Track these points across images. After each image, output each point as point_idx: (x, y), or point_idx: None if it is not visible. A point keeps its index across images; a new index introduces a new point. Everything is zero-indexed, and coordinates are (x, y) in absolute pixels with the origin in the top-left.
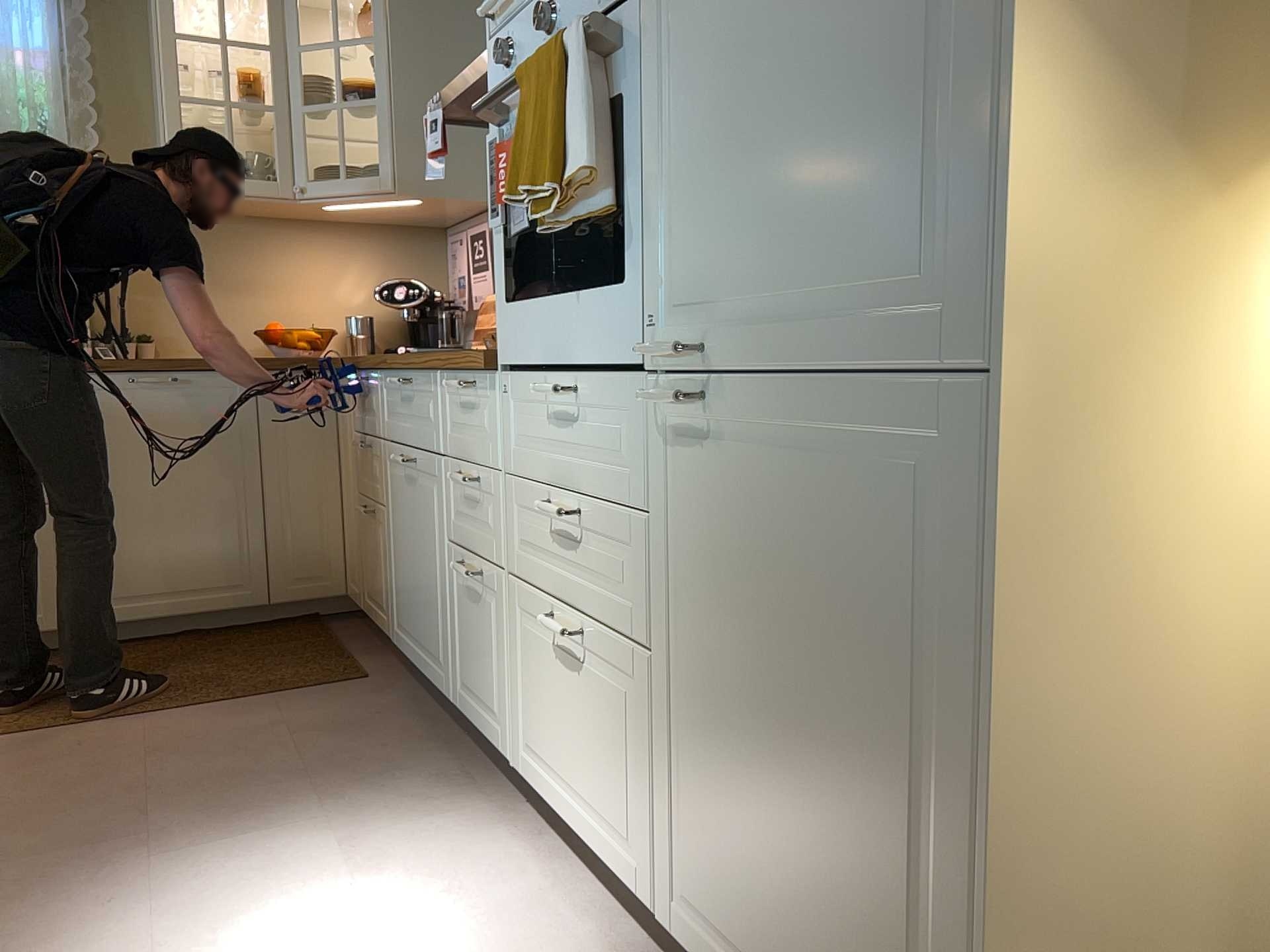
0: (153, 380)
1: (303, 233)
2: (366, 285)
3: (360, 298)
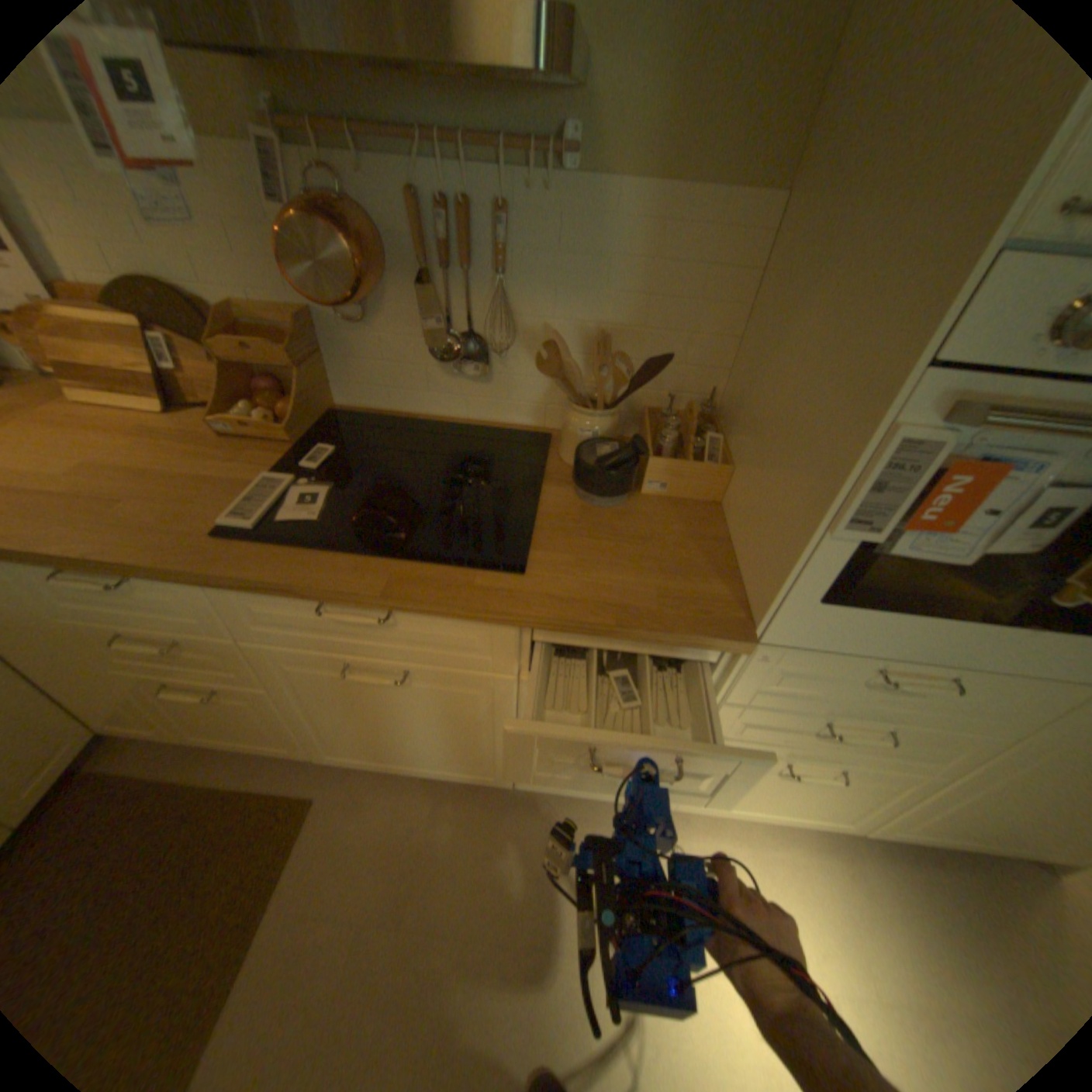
0: None
1: None
2: None
3: None
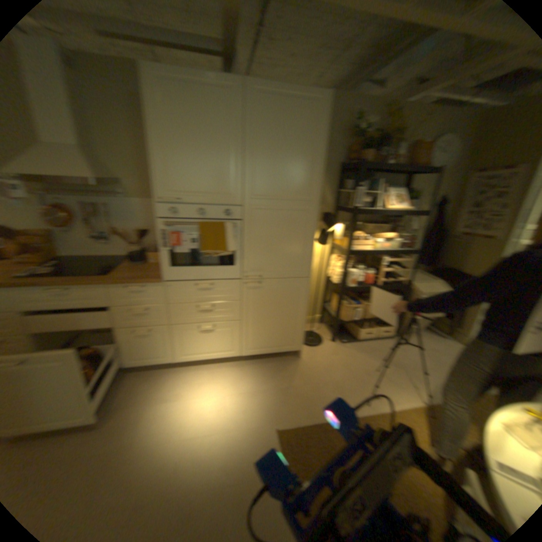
0: None
1: None
2: None
3: None
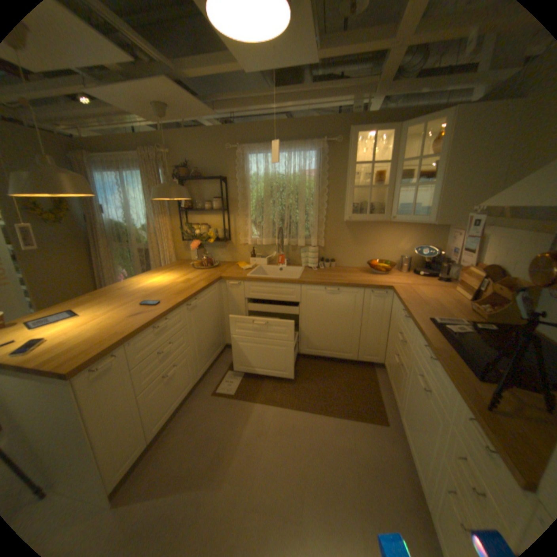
0: (331, 290)
1: (390, 224)
2: (411, 243)
3: (408, 248)
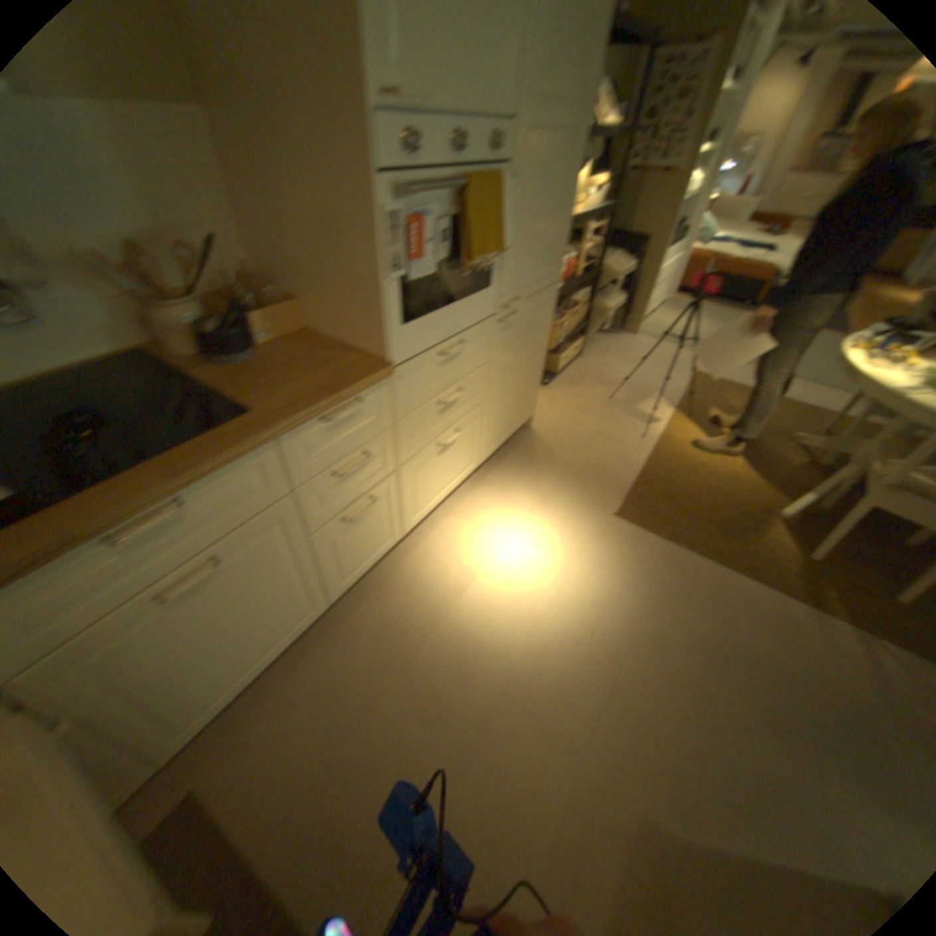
0: None
1: None
2: None
3: None
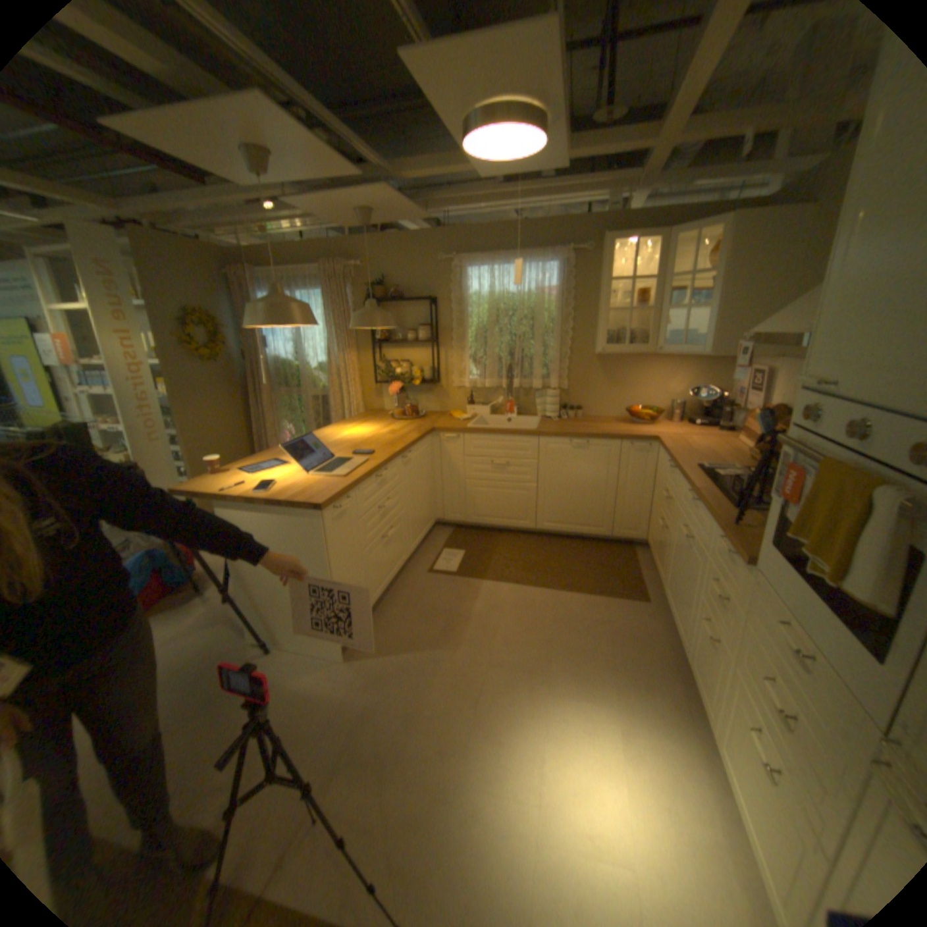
0: (578, 443)
1: (656, 359)
2: (685, 384)
3: (681, 390)
